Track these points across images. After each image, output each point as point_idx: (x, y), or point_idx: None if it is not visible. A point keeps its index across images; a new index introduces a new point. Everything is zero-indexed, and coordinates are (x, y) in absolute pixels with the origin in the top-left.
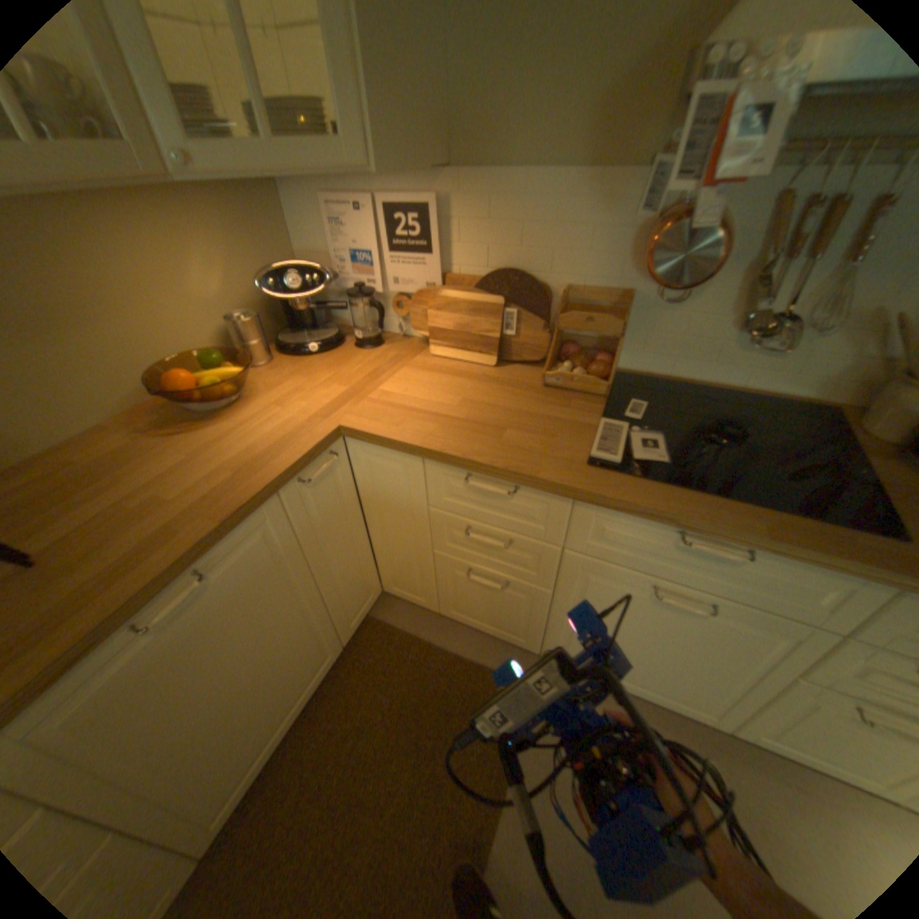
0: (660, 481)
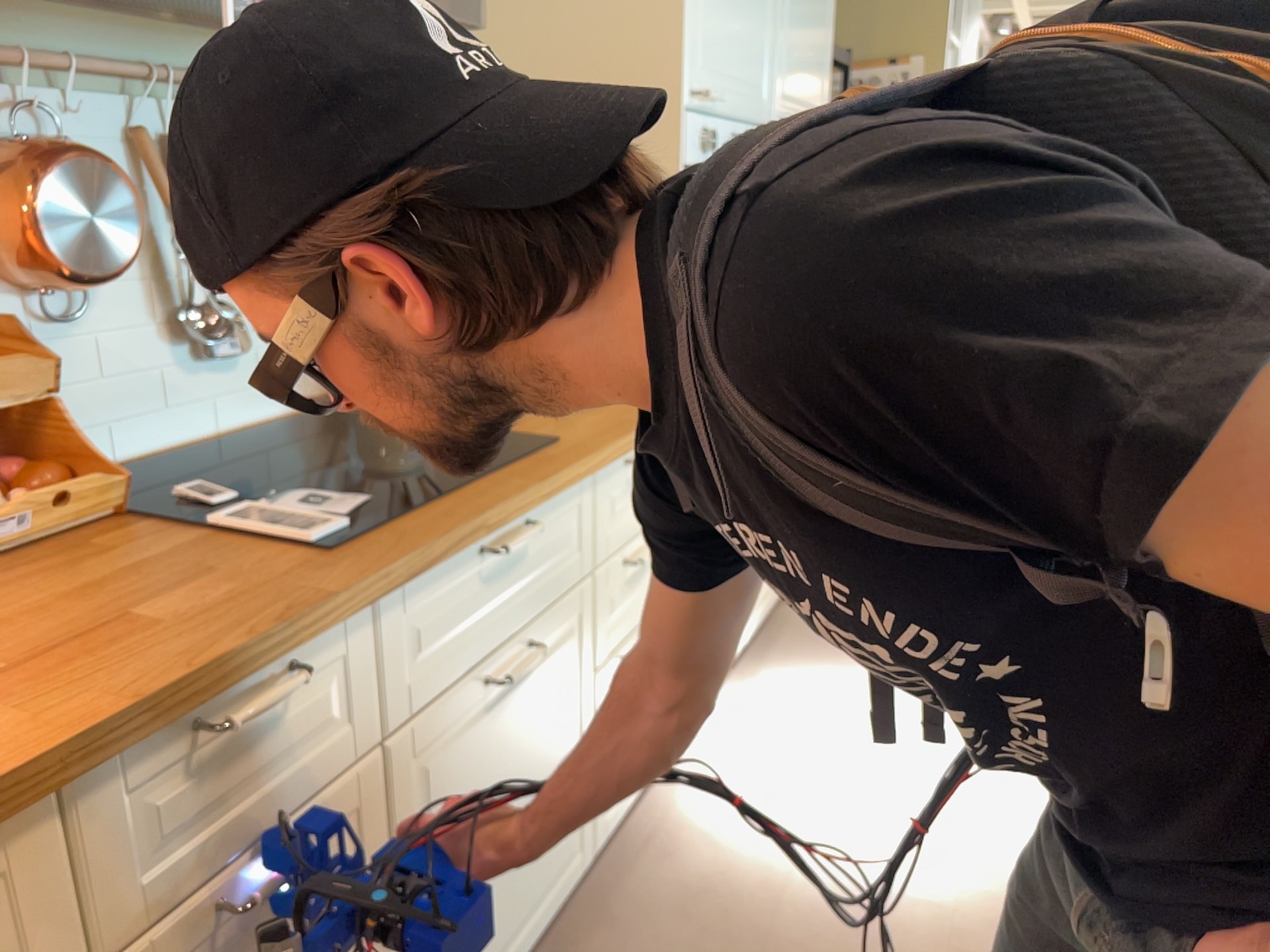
0: (410, 512)
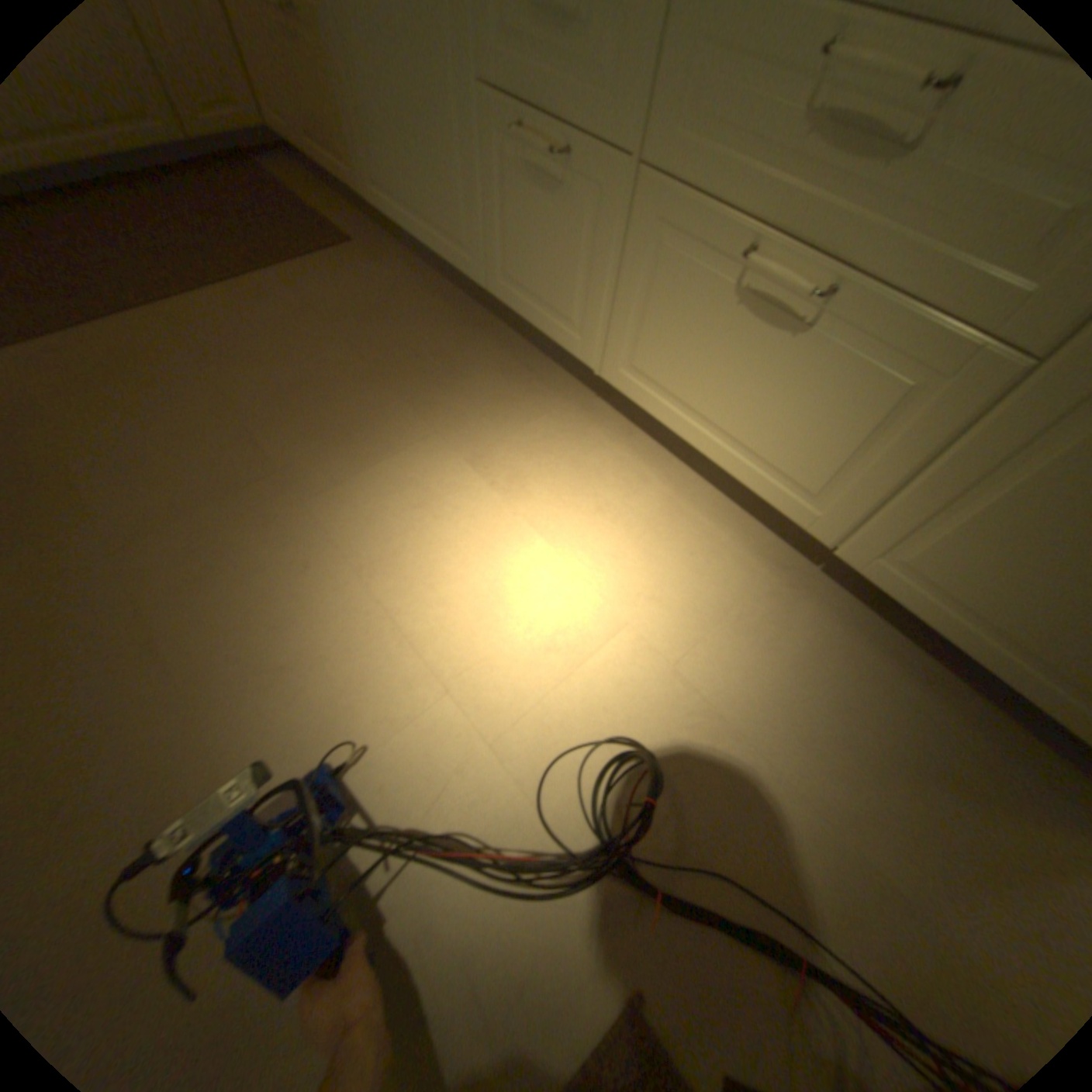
0: None
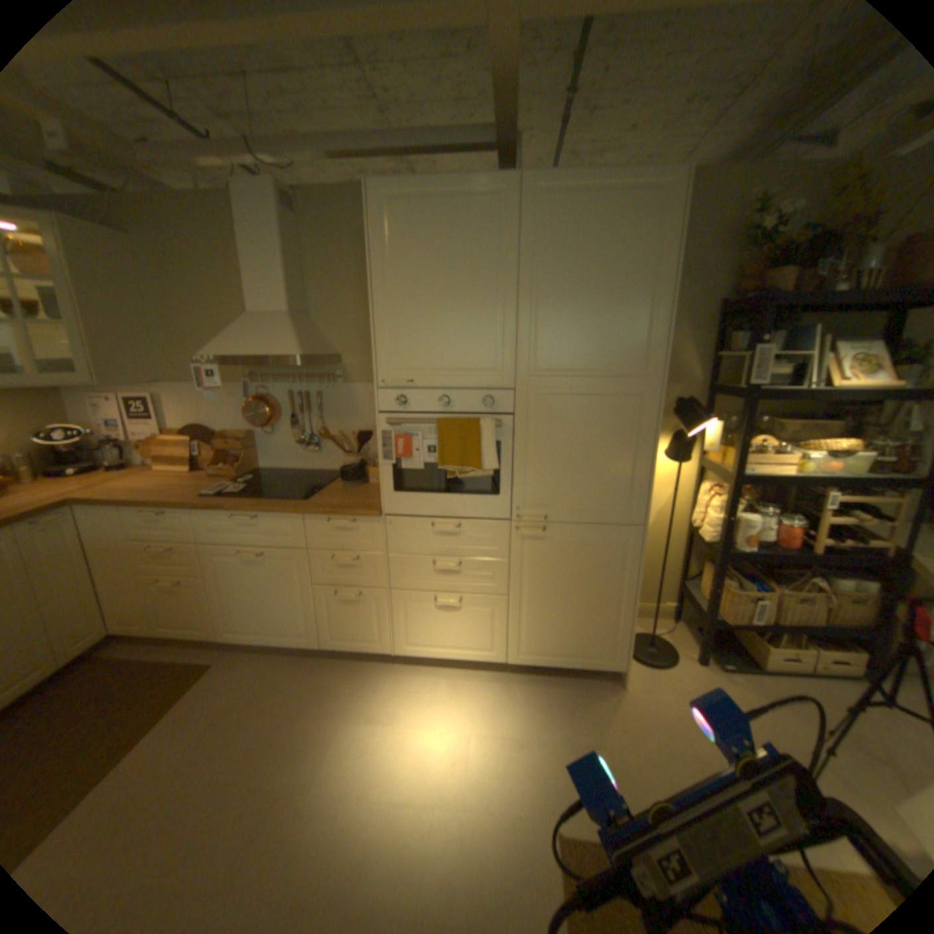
0: (226, 498)
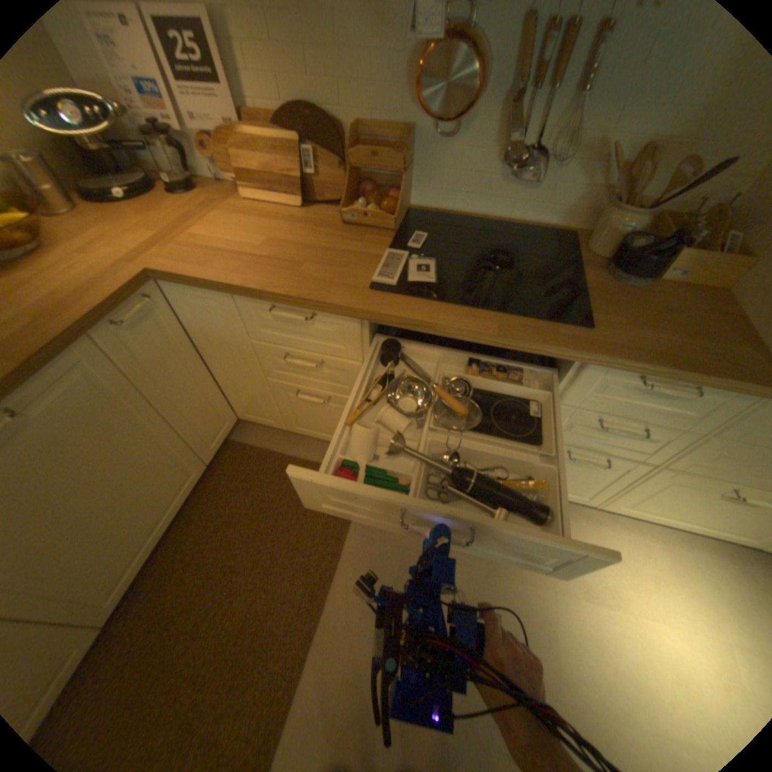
0: (425, 298)
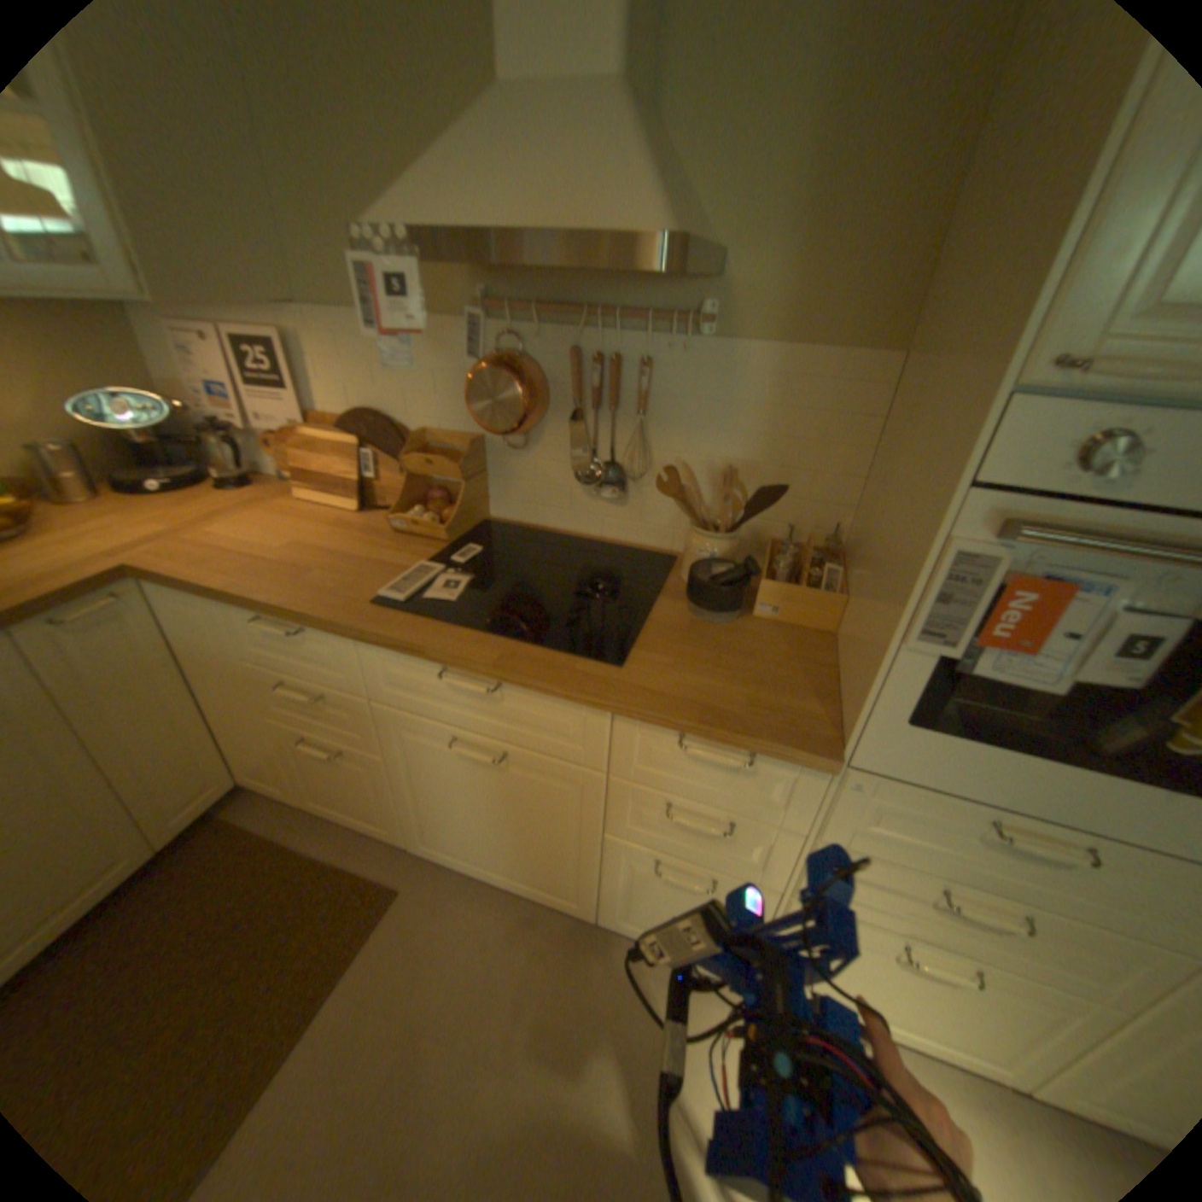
0: (430, 619)
